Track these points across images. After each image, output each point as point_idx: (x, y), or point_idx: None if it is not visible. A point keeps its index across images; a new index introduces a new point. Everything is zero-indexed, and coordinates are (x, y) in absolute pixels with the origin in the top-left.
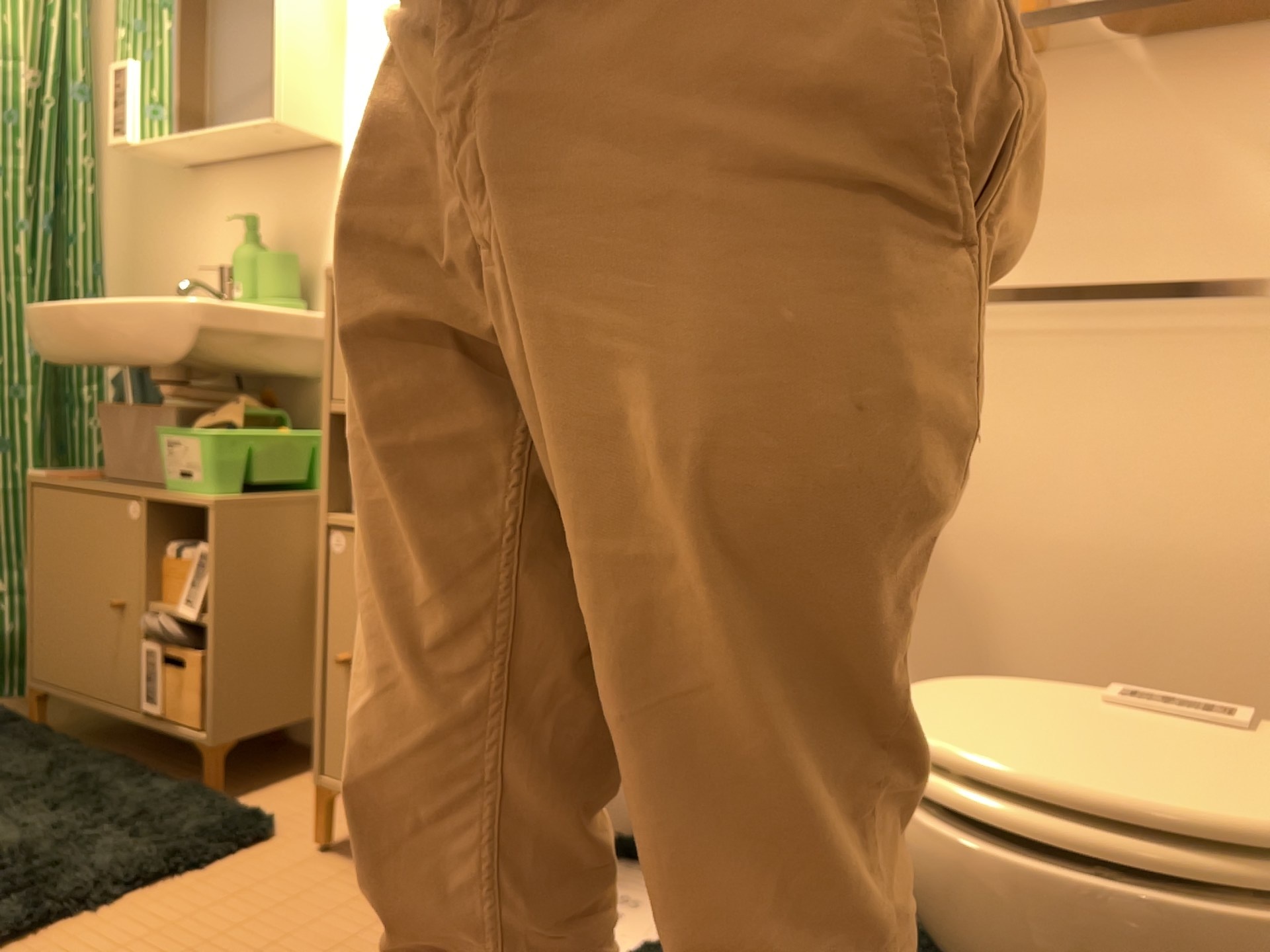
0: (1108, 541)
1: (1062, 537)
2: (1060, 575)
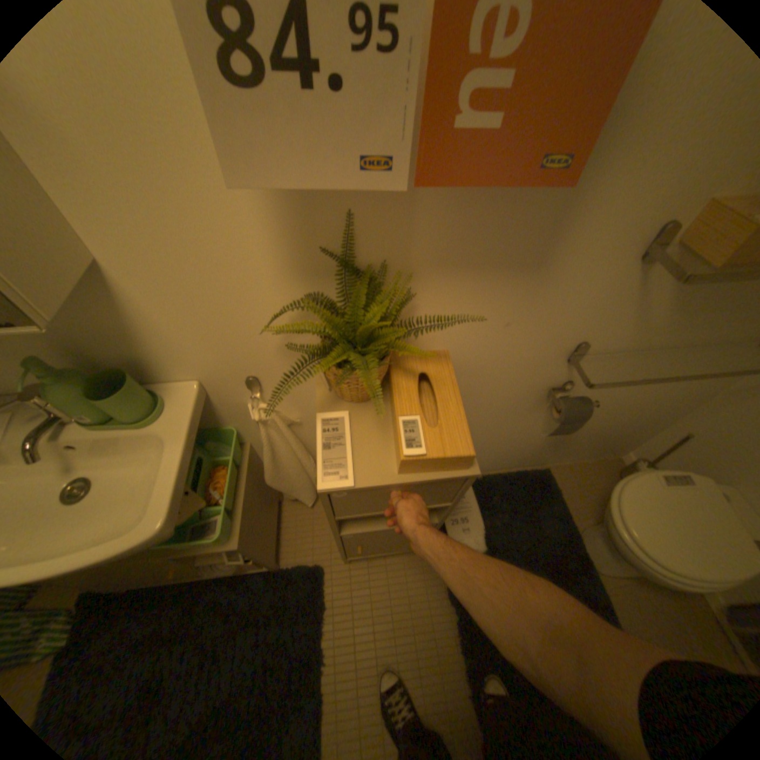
0: (635, 399)
1: (621, 400)
2: (613, 407)
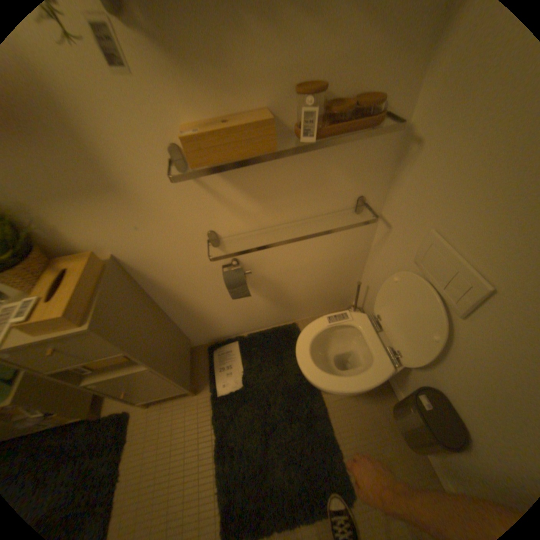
0: (304, 263)
1: (294, 266)
2: (294, 272)
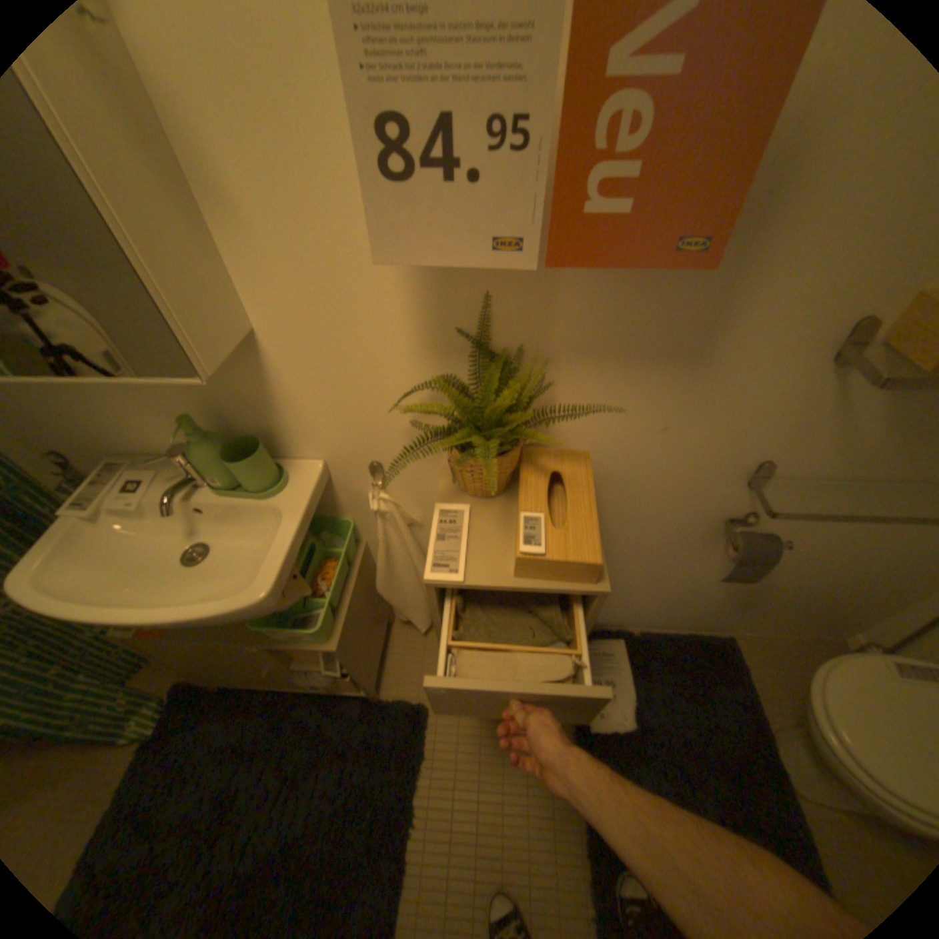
0: (855, 551)
1: (833, 550)
2: (822, 560)
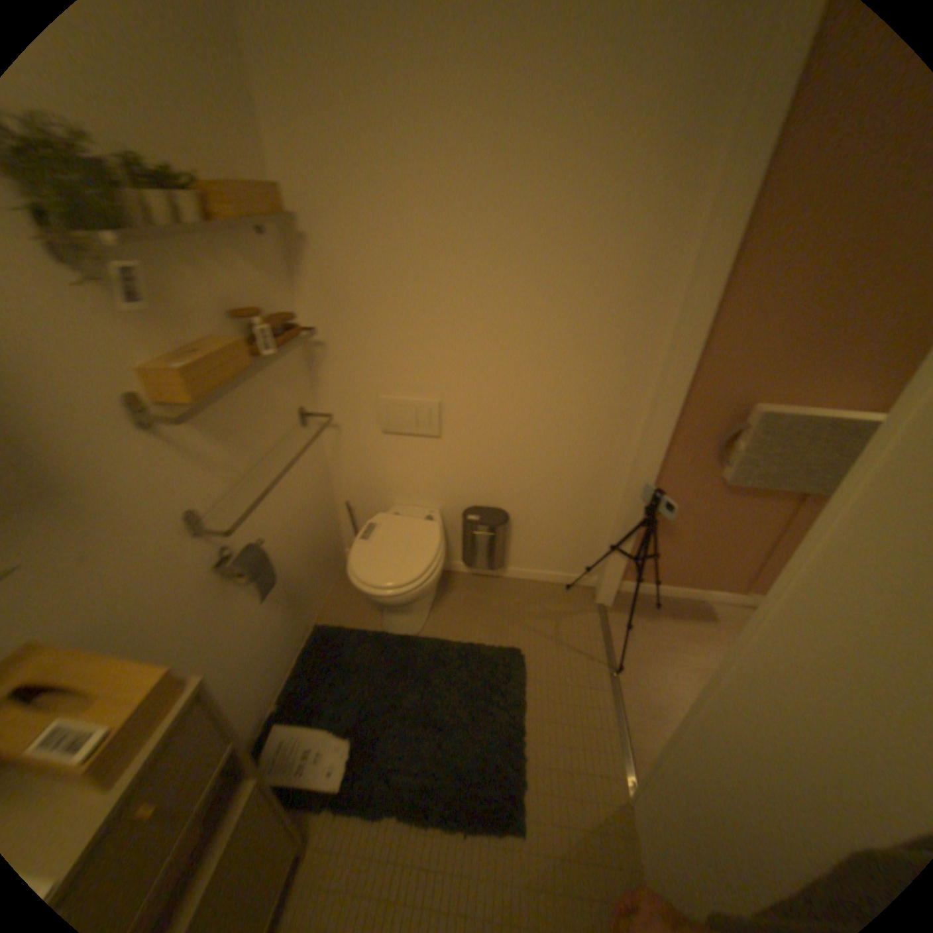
0: (290, 516)
1: (283, 525)
2: (286, 535)
